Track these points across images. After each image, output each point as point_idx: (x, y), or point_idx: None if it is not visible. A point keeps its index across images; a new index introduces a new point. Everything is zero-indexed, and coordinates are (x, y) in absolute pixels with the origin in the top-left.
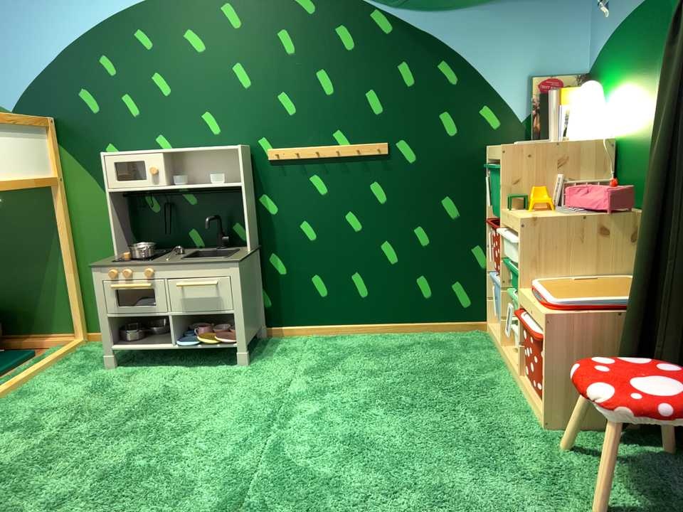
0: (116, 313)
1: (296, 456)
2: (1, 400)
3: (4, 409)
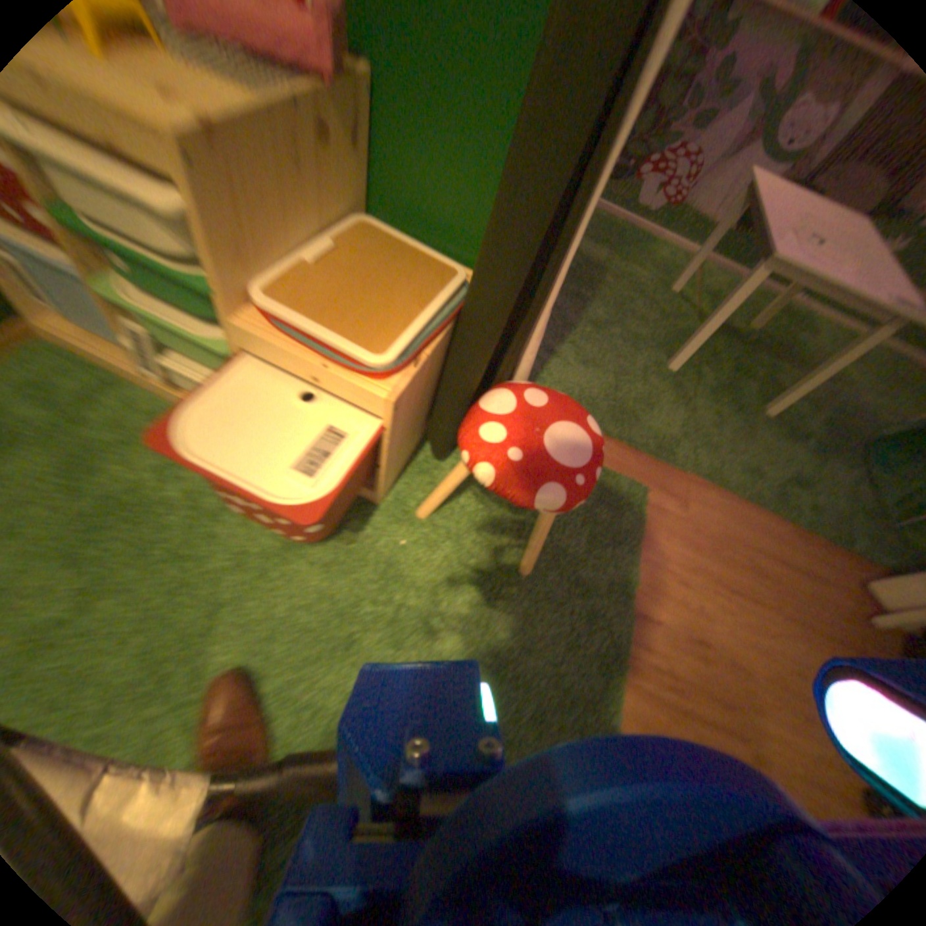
0: None
1: None
2: None
3: None
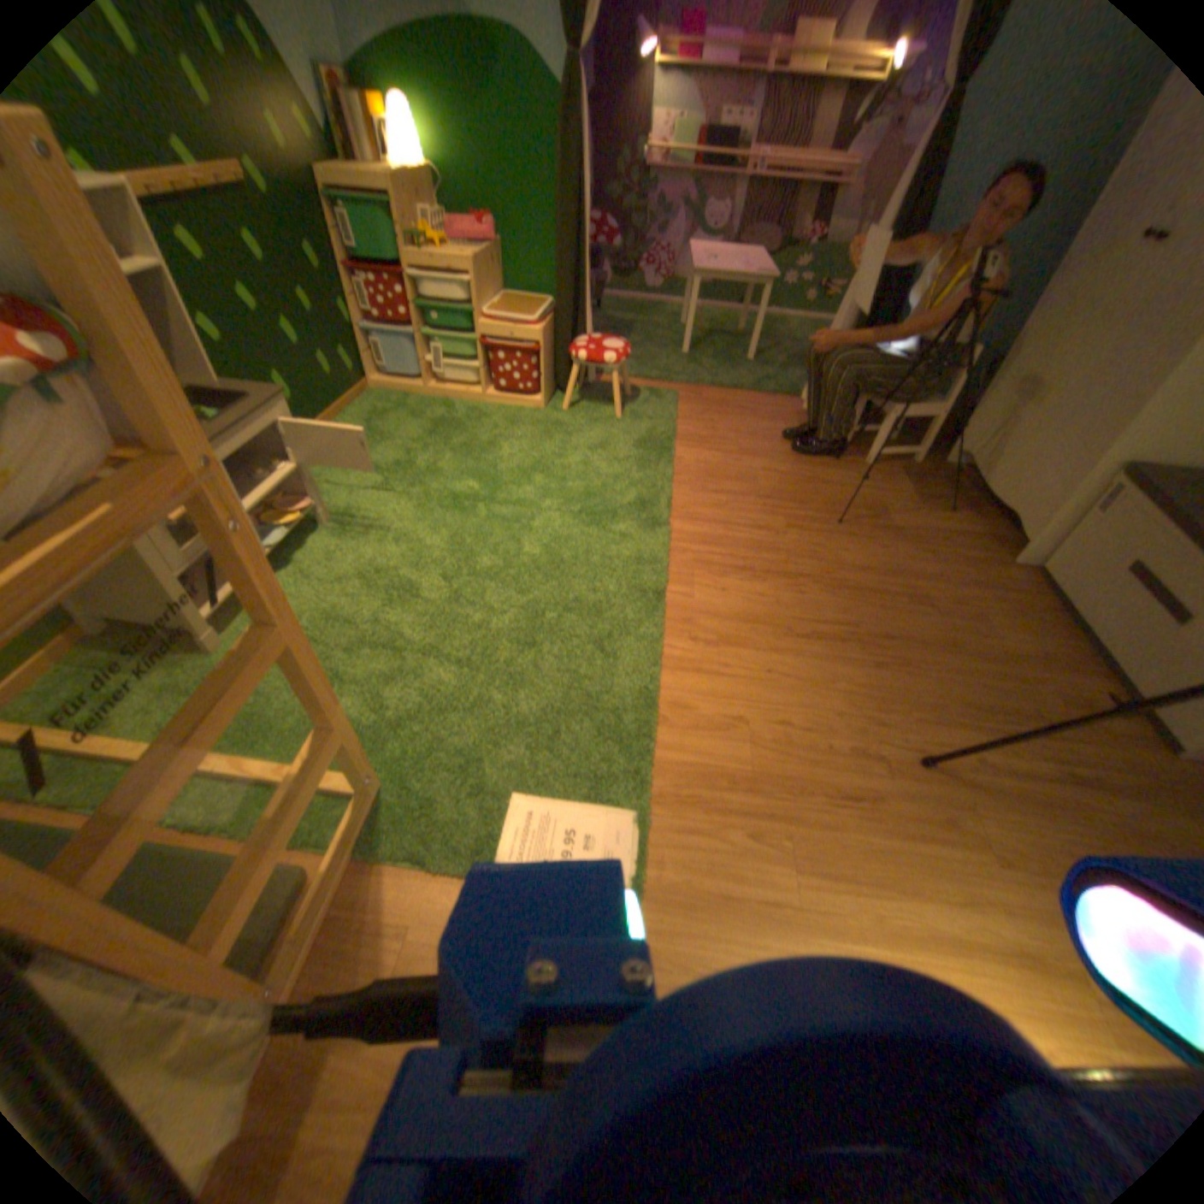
0: (175, 560)
1: (527, 494)
2: (235, 759)
3: (282, 740)
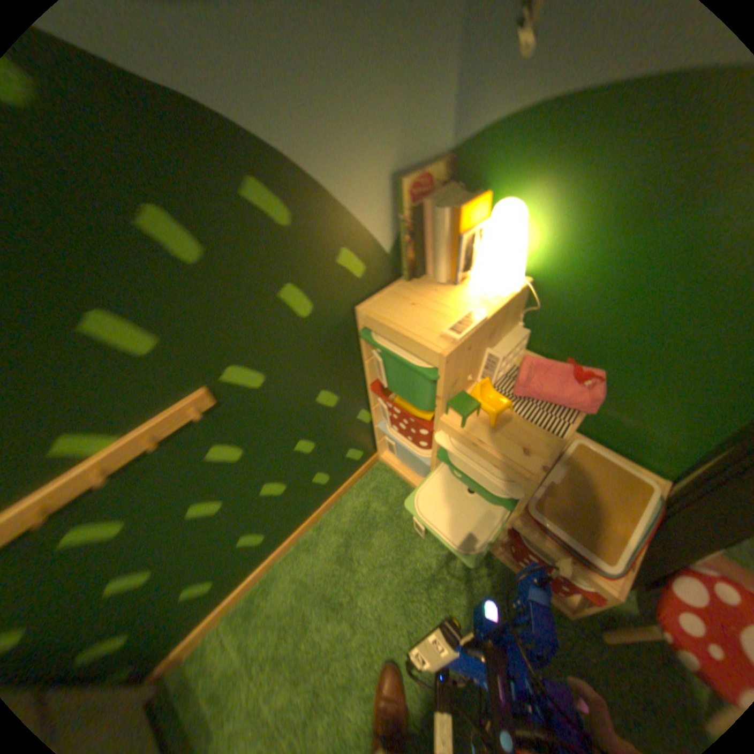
0: None
1: None
2: None
3: None
